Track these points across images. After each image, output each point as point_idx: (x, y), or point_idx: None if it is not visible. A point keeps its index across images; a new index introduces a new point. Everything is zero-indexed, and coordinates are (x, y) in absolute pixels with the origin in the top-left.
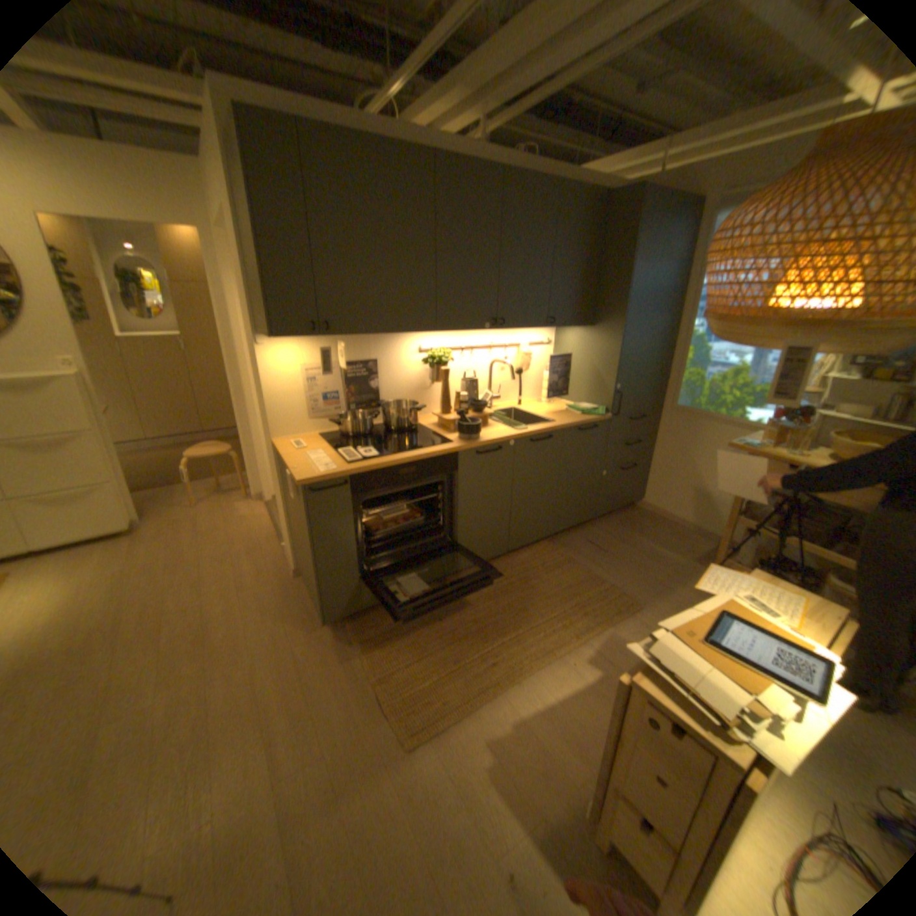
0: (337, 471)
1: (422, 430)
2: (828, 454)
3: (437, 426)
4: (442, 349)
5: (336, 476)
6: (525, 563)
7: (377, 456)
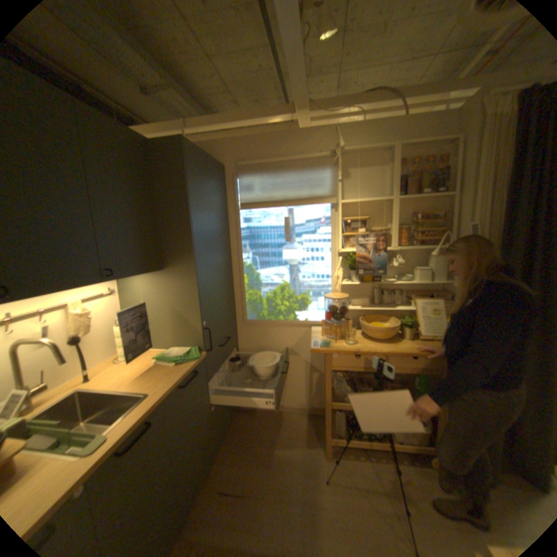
0: None
1: None
2: (360, 335)
3: None
4: None
5: None
6: None
7: None
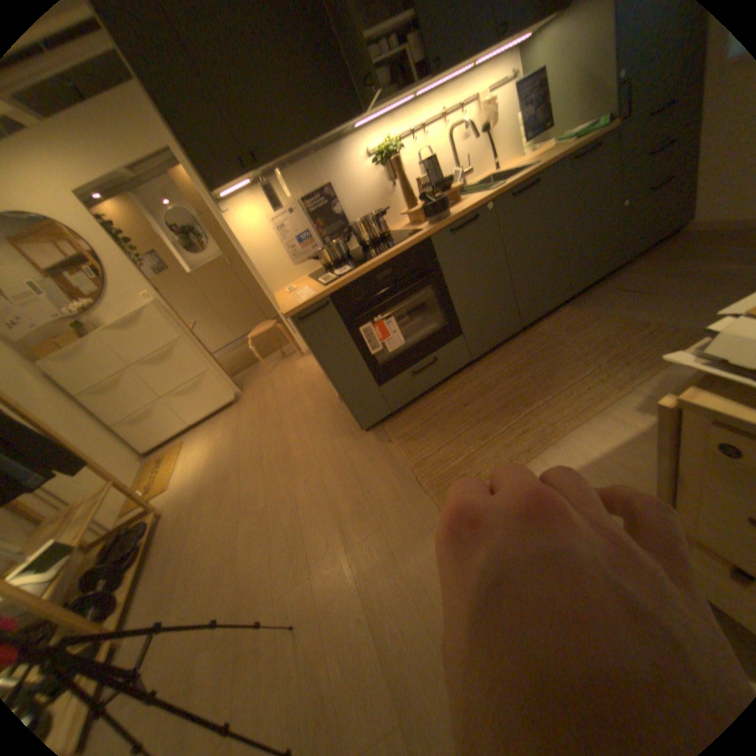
0: (316, 294)
1: (395, 233)
2: None
3: (409, 223)
4: (390, 139)
5: (316, 298)
6: (546, 332)
7: (350, 269)
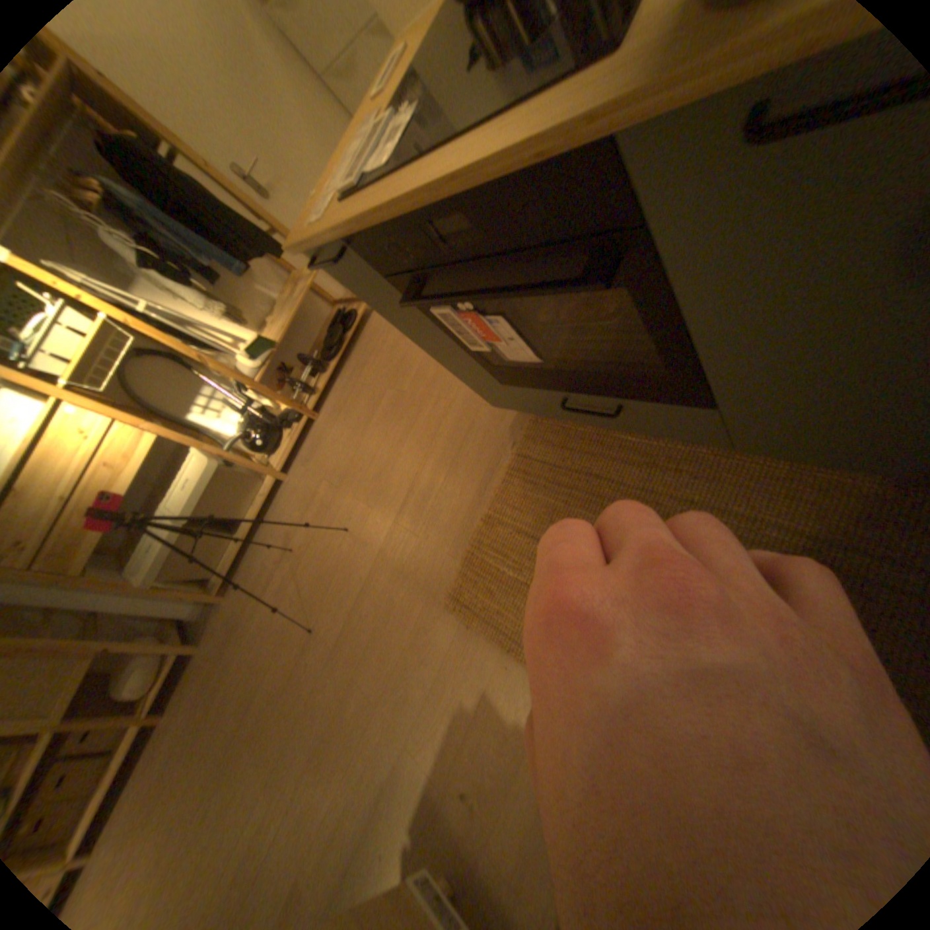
0: (321, 223)
1: None
2: None
3: None
4: None
5: (317, 241)
6: None
7: (390, 160)
